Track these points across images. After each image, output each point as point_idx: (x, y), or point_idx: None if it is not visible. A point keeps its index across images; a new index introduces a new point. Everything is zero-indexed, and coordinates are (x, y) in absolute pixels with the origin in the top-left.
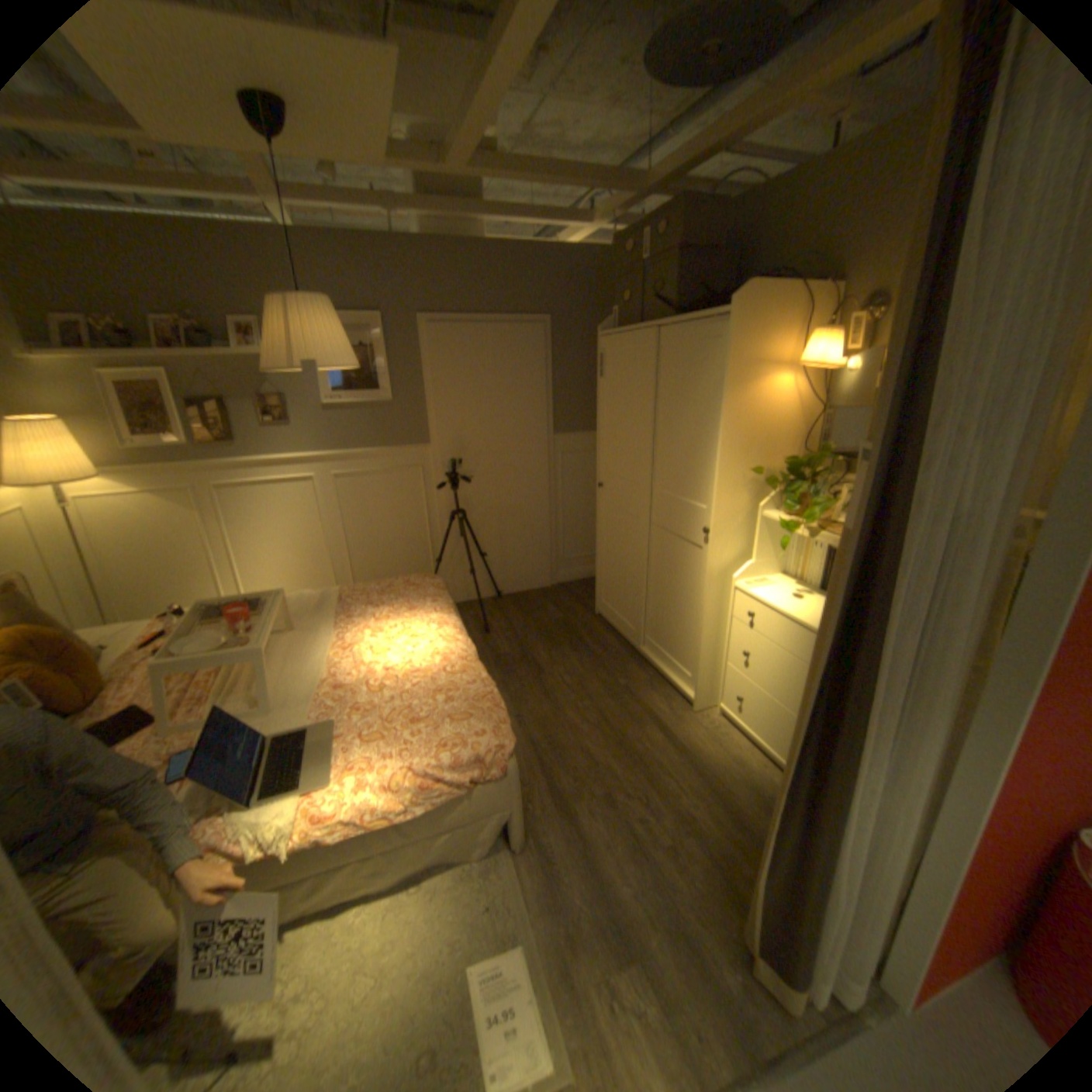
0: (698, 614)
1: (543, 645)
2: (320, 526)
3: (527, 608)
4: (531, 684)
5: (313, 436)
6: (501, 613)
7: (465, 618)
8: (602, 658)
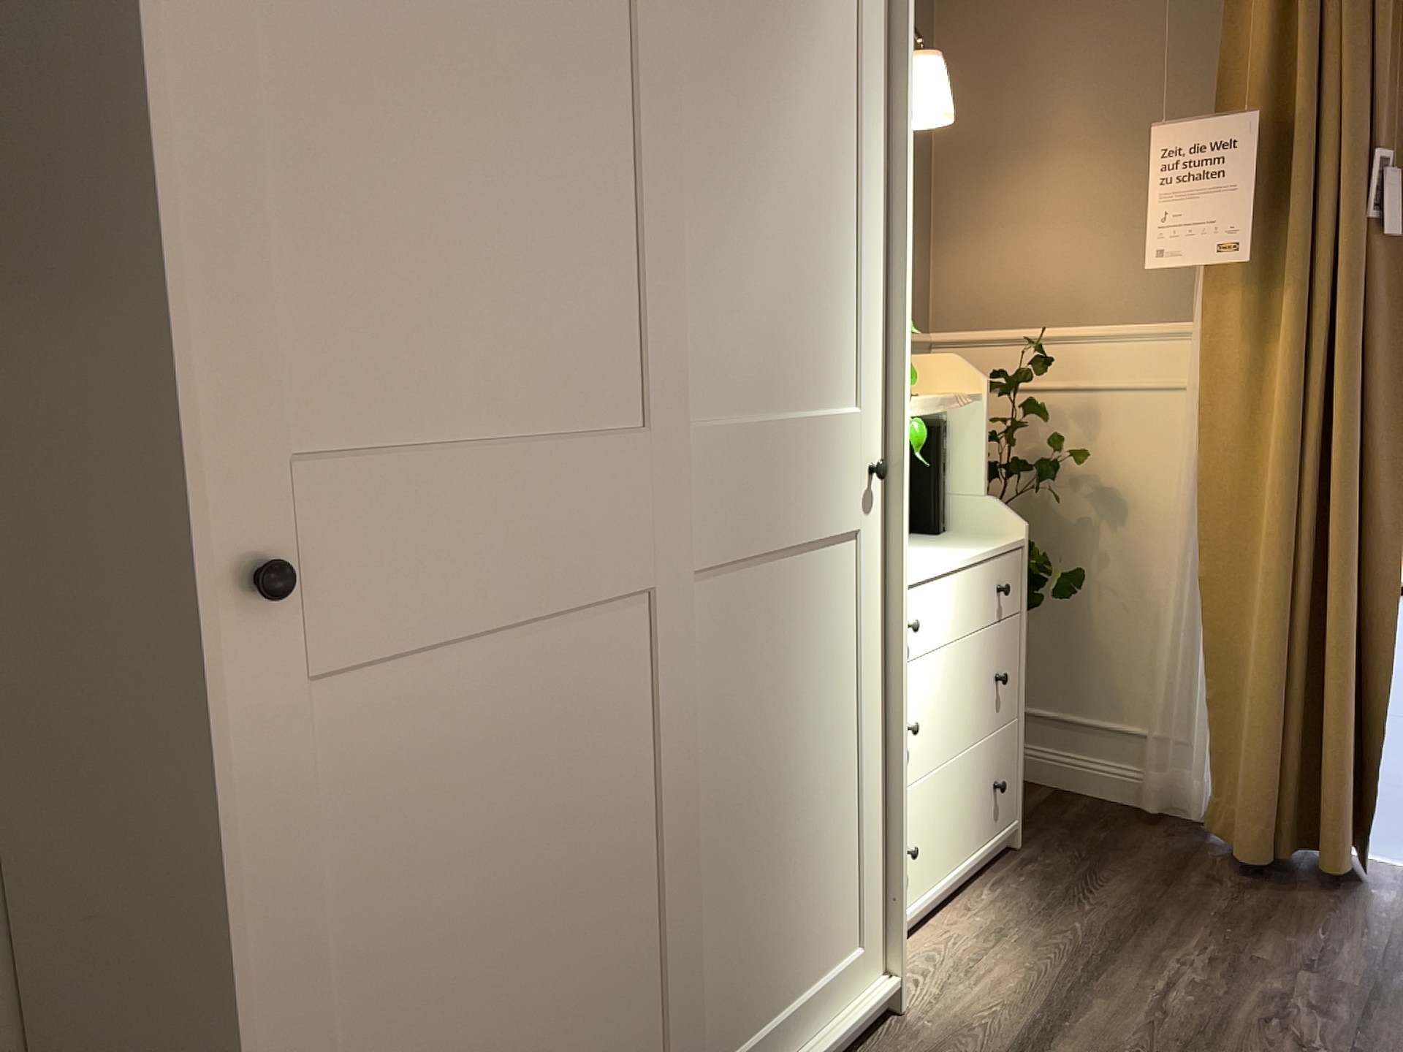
0: (864, 729)
1: None
2: None
3: None
4: None
5: None
6: None
7: None
8: None
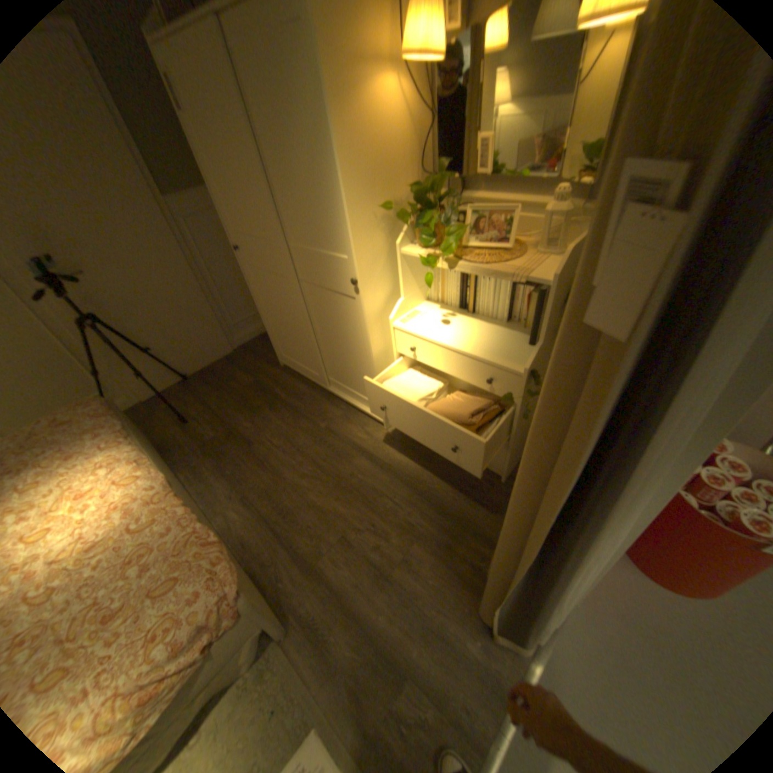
0: (368, 357)
1: (245, 415)
2: None
3: (218, 382)
4: (245, 461)
5: None
6: (194, 397)
7: (158, 416)
8: (300, 409)
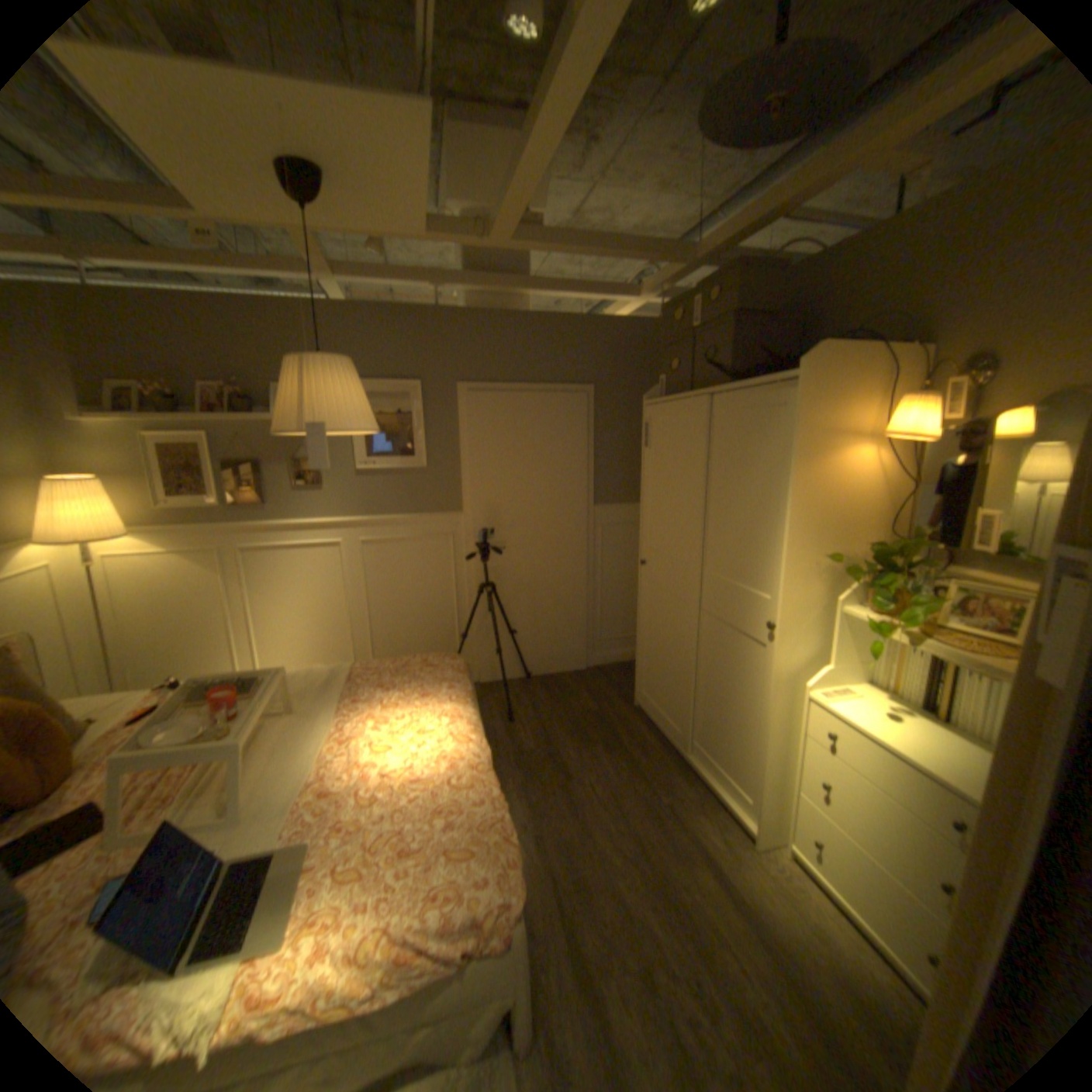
0: (761, 728)
1: (573, 743)
2: (342, 594)
3: (558, 695)
4: (555, 795)
5: (344, 502)
6: (529, 699)
7: (488, 703)
8: (641, 766)
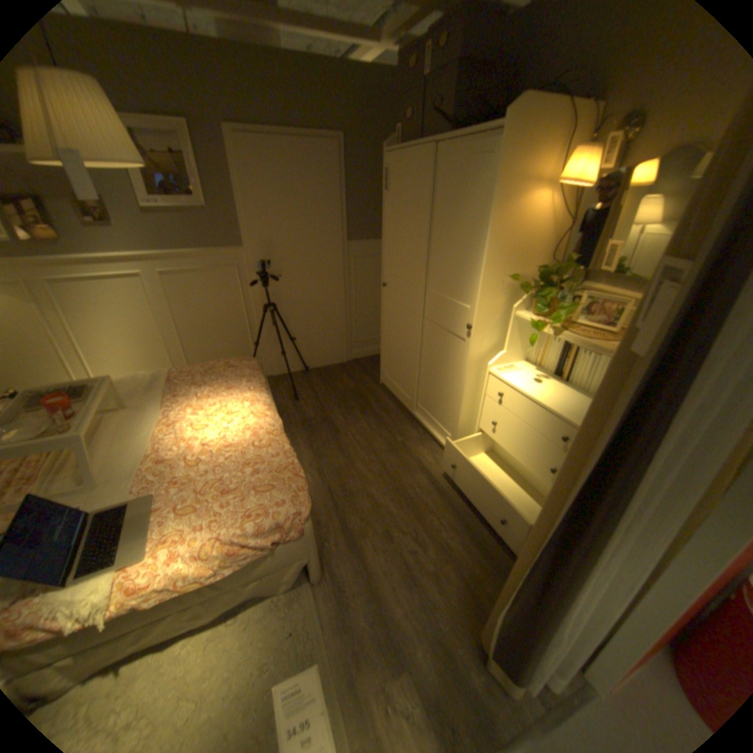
0: (459, 391)
1: (340, 409)
2: (152, 316)
3: (329, 379)
4: (330, 442)
5: (135, 236)
6: (309, 384)
7: (280, 388)
8: (384, 419)
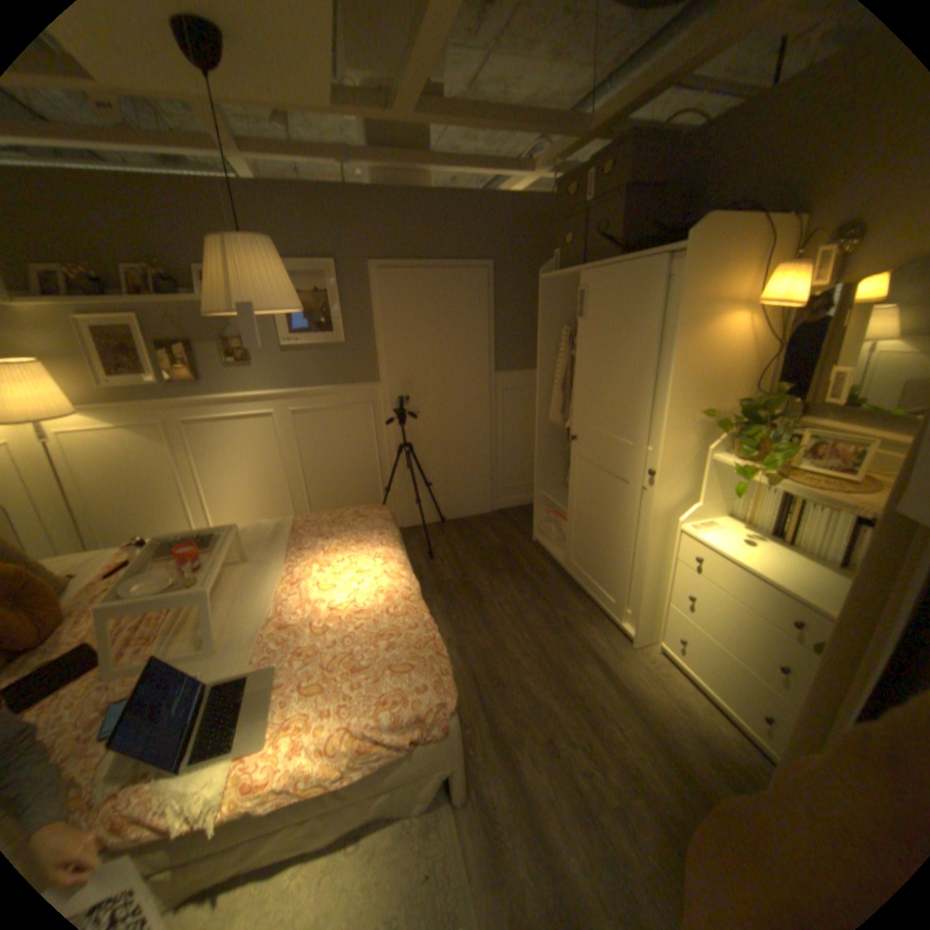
0: (640, 554)
1: (484, 572)
2: (279, 458)
3: (469, 534)
4: (472, 614)
5: (272, 375)
6: (445, 539)
7: (411, 543)
8: (540, 587)
